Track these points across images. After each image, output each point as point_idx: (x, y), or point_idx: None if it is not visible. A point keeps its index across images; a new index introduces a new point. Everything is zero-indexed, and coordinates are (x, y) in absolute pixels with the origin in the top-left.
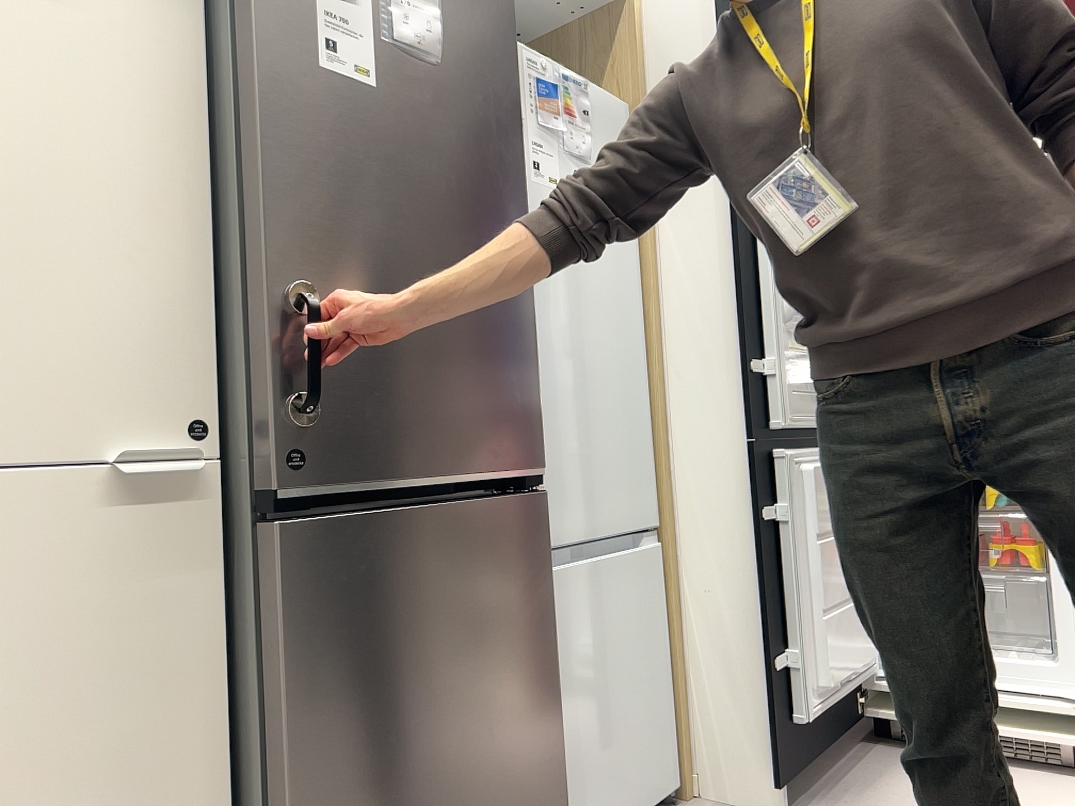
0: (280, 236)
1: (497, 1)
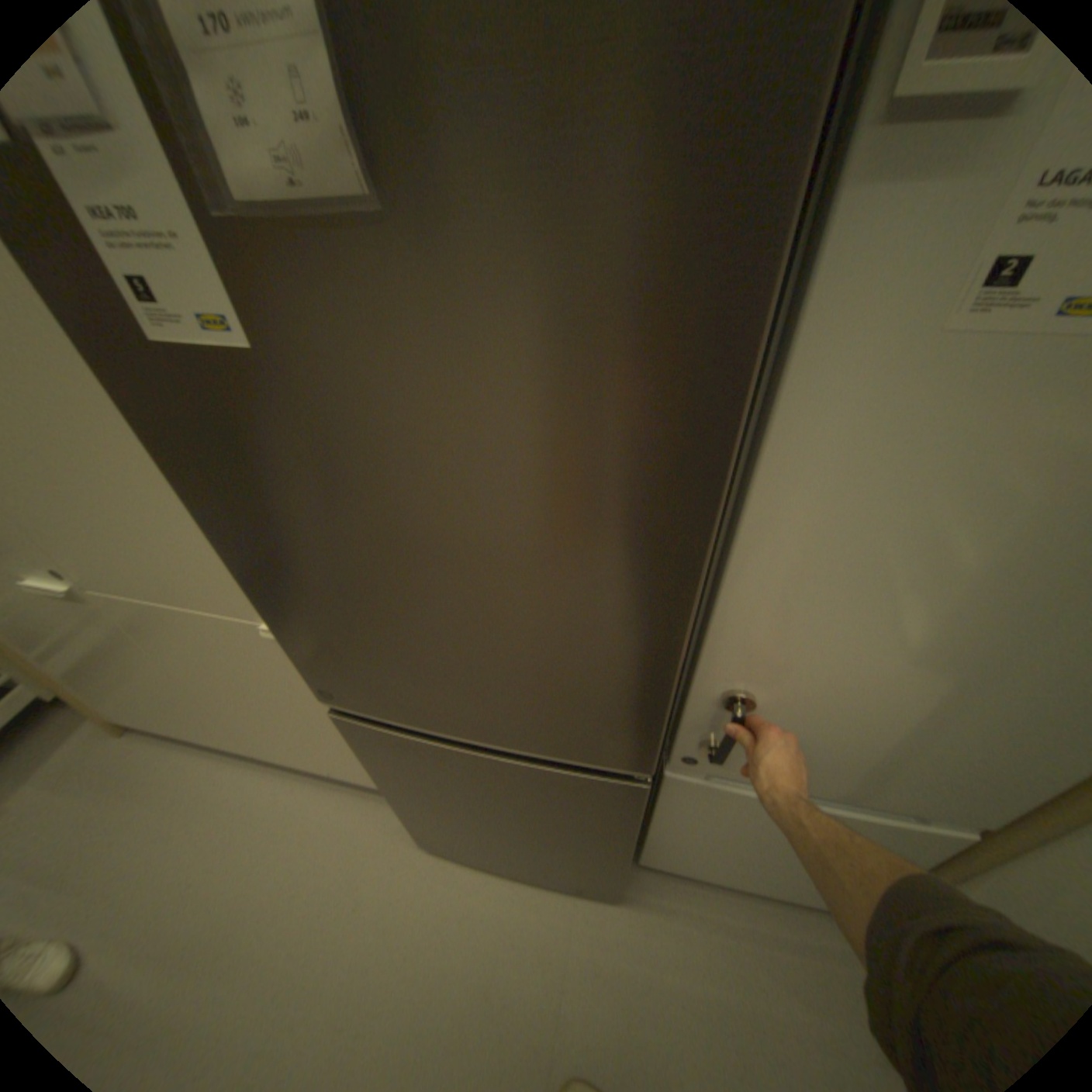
0: (234, 555)
1: None
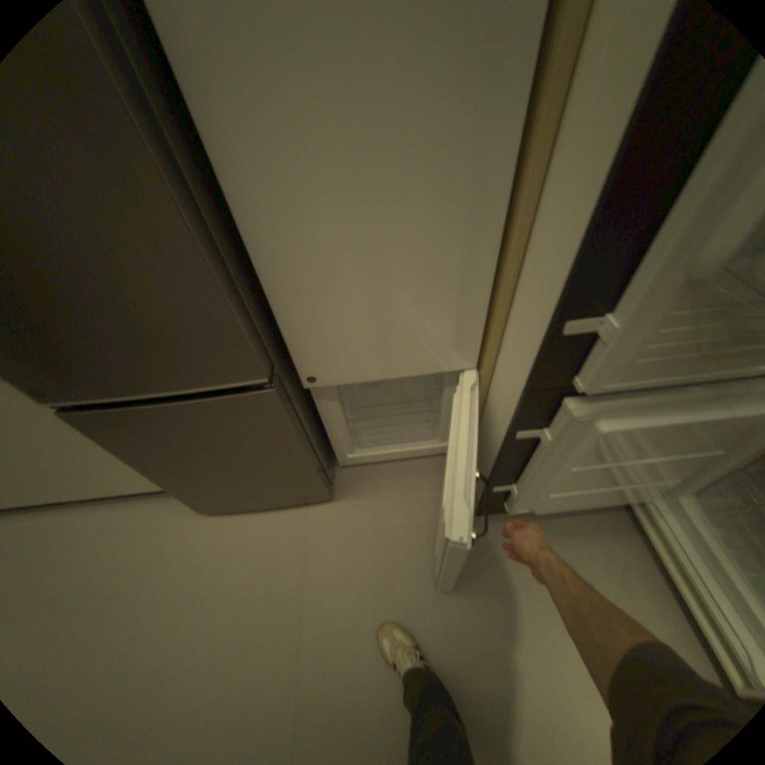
0: None
1: None
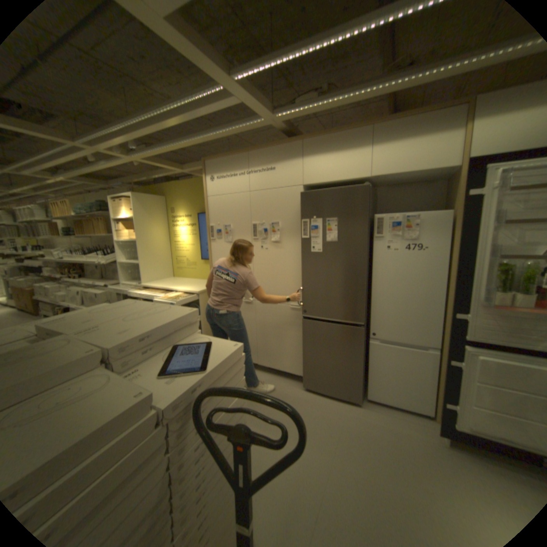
0: (304, 279)
1: (360, 218)
